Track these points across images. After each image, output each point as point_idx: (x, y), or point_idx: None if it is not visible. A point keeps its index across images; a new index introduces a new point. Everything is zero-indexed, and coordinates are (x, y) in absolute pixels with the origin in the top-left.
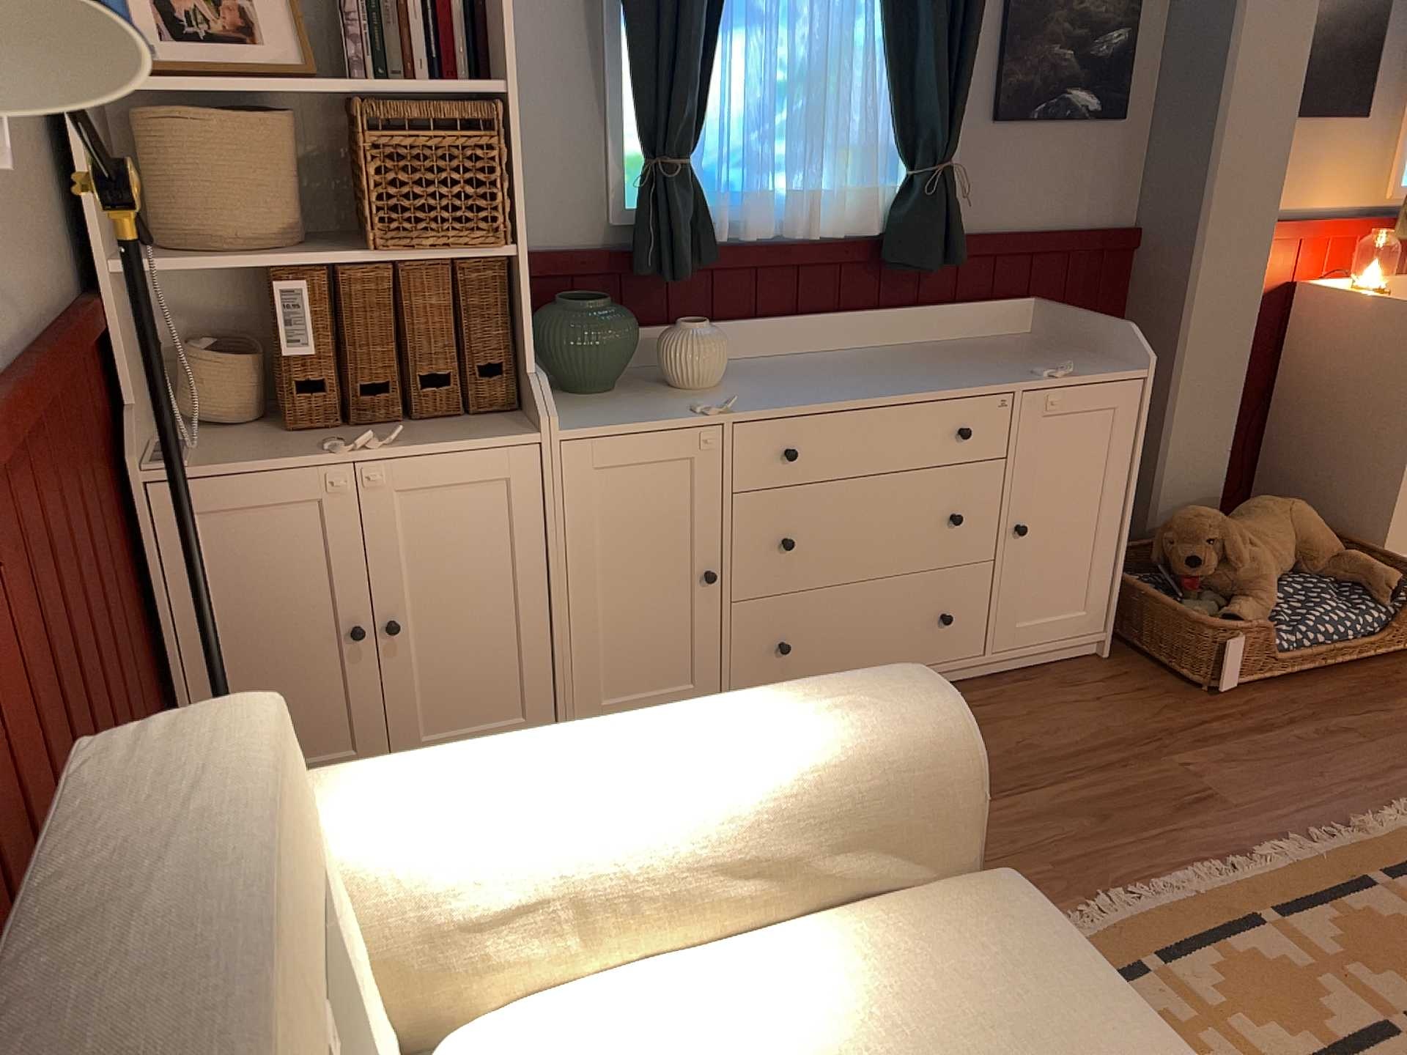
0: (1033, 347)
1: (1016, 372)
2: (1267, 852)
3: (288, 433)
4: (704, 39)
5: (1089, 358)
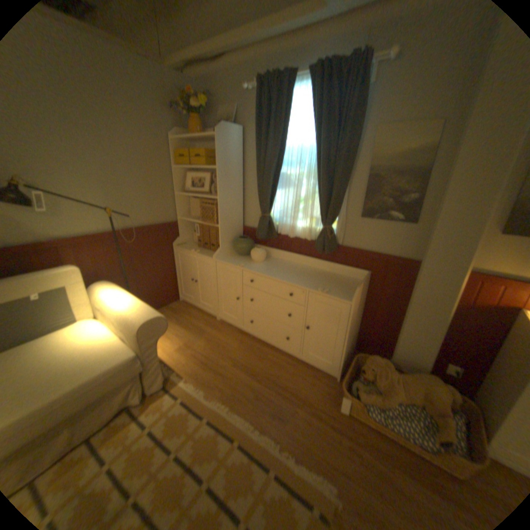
0: (350, 284)
1: (318, 286)
2: (267, 442)
3: (197, 247)
4: (269, 190)
5: (351, 293)
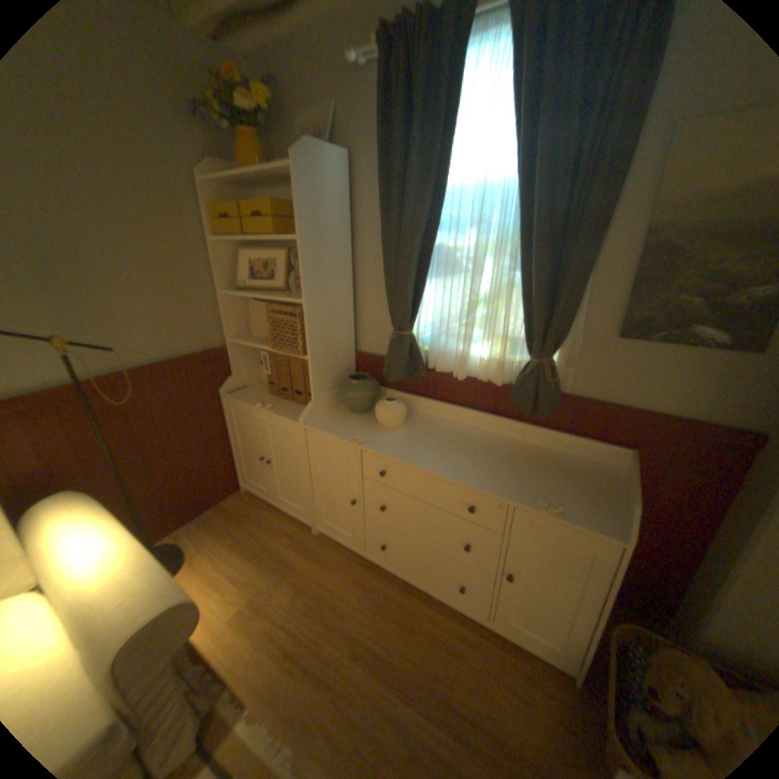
0: (598, 481)
1: (532, 493)
2: None
3: (268, 393)
4: (411, 281)
5: (612, 509)
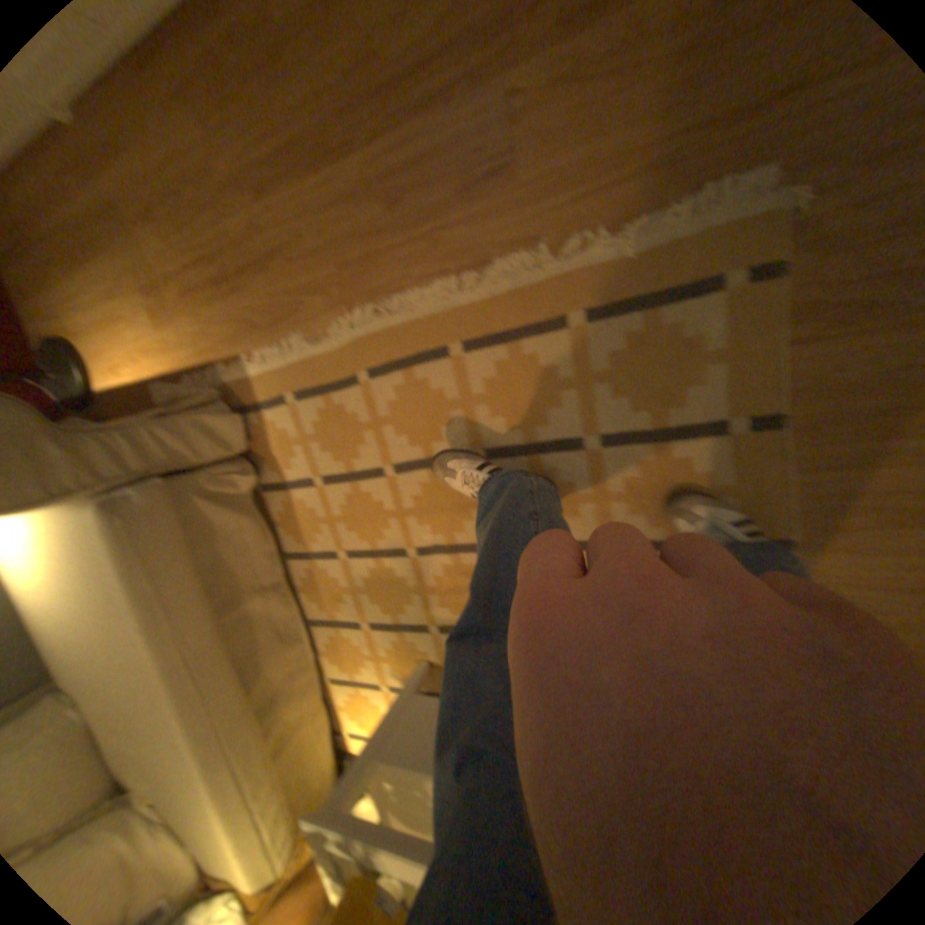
0: None
1: None
2: (507, 264)
3: None
4: None
5: None
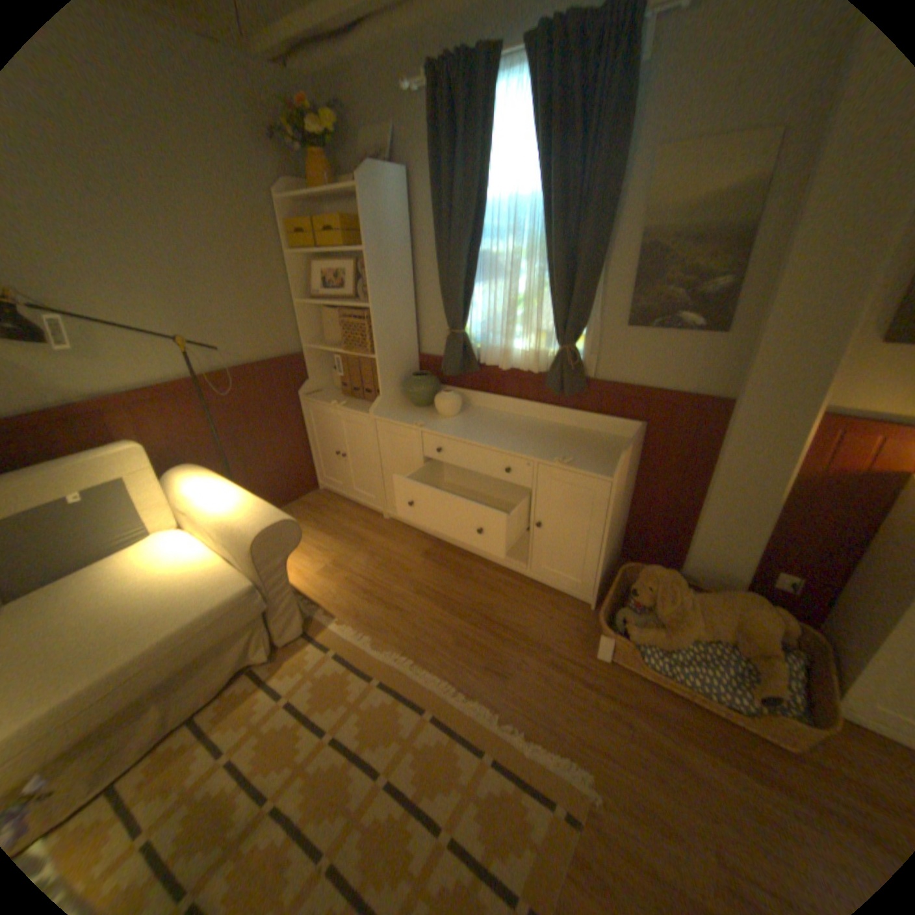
0: (610, 446)
1: (553, 453)
2: (477, 709)
3: (342, 395)
4: (460, 285)
5: (612, 461)
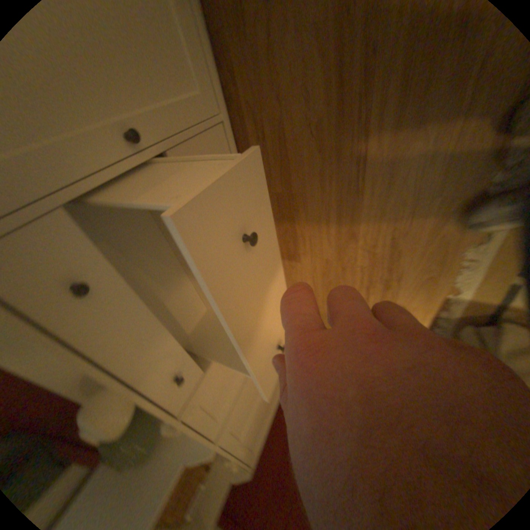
0: None
1: None
2: None
3: None
4: None
5: None
